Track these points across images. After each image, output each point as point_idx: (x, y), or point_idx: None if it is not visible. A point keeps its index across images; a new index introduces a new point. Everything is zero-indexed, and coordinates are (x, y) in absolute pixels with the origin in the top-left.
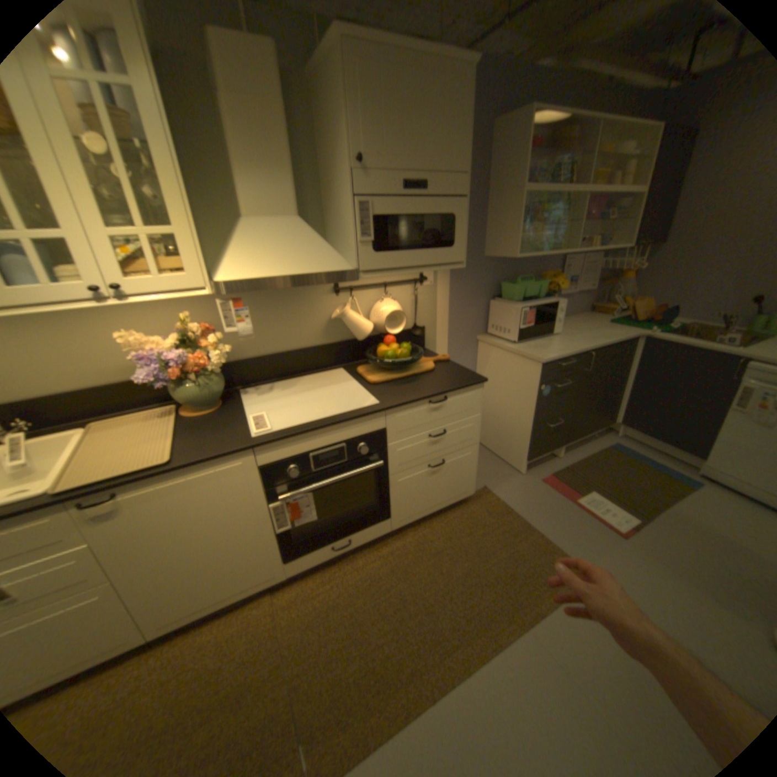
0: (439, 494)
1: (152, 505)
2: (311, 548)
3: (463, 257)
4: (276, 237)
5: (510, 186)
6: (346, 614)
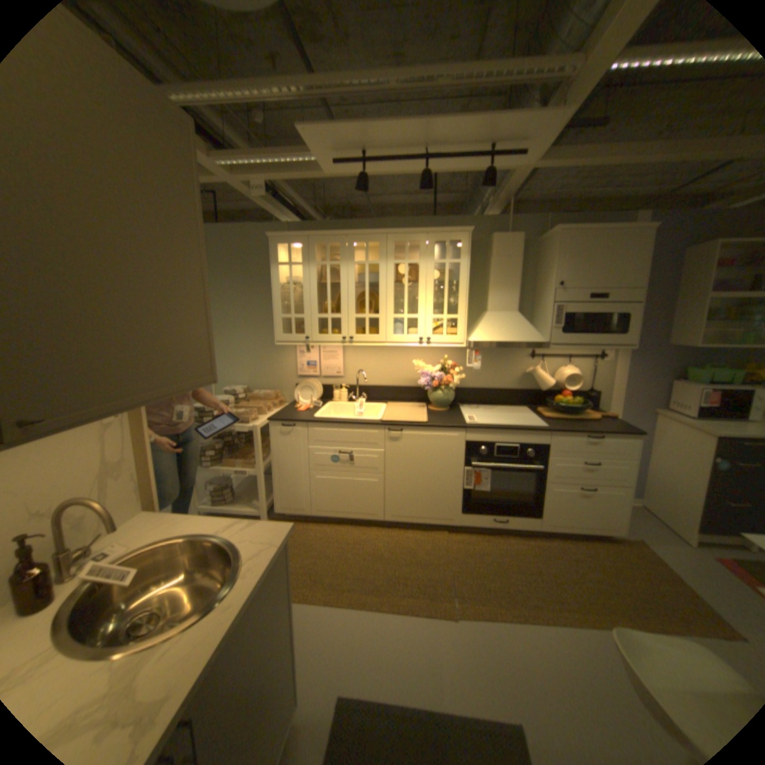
0: (589, 520)
1: (413, 442)
2: (481, 513)
3: (636, 342)
4: (503, 322)
5: (697, 294)
6: (496, 562)
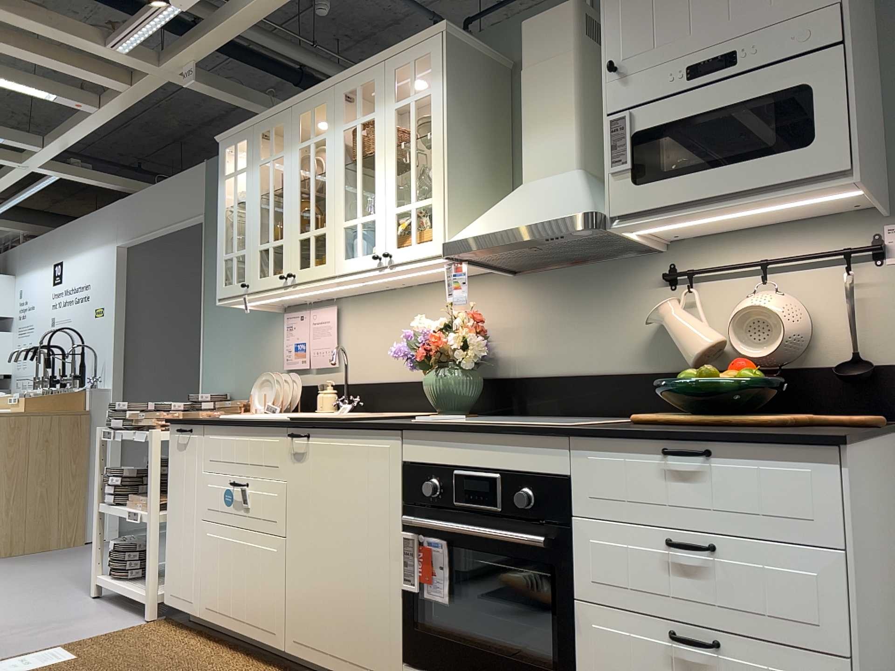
0: None
1: (321, 463)
2: (438, 667)
3: (843, 160)
4: (530, 195)
5: None
6: None
